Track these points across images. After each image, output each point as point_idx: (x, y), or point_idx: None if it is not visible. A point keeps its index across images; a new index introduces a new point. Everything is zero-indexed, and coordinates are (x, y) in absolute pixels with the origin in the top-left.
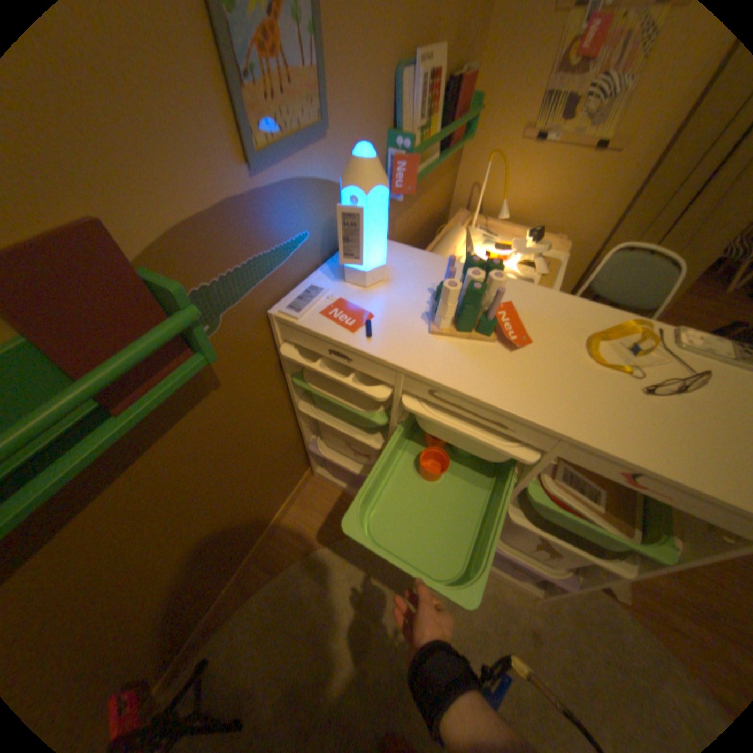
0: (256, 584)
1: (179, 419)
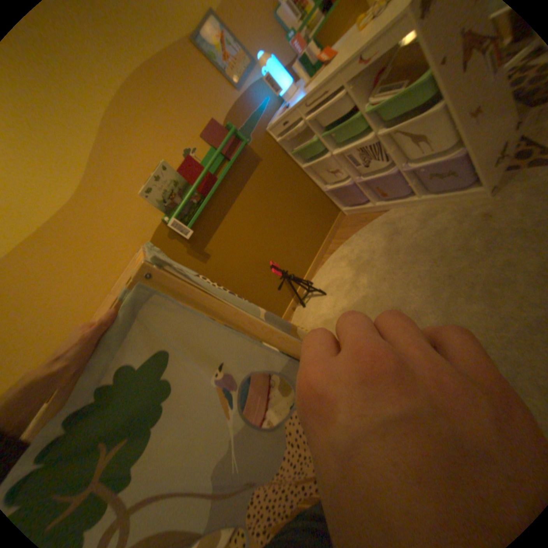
0: (327, 259)
1: (253, 171)
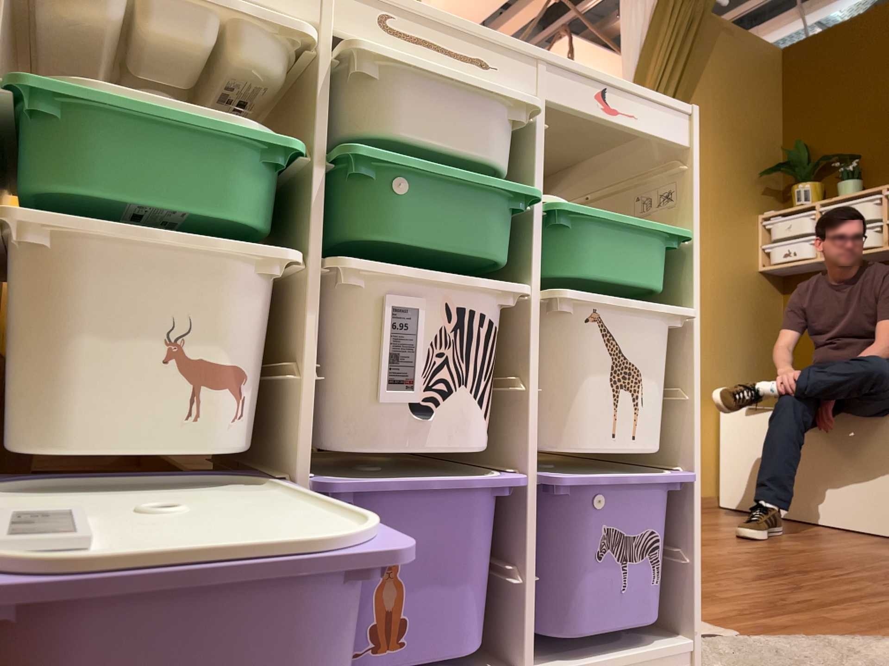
0: None
1: None
